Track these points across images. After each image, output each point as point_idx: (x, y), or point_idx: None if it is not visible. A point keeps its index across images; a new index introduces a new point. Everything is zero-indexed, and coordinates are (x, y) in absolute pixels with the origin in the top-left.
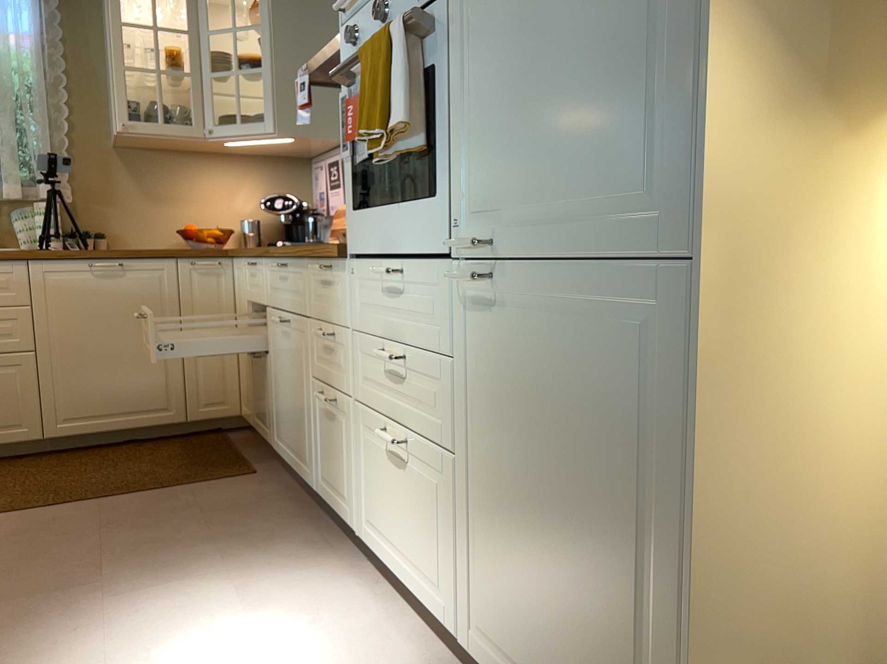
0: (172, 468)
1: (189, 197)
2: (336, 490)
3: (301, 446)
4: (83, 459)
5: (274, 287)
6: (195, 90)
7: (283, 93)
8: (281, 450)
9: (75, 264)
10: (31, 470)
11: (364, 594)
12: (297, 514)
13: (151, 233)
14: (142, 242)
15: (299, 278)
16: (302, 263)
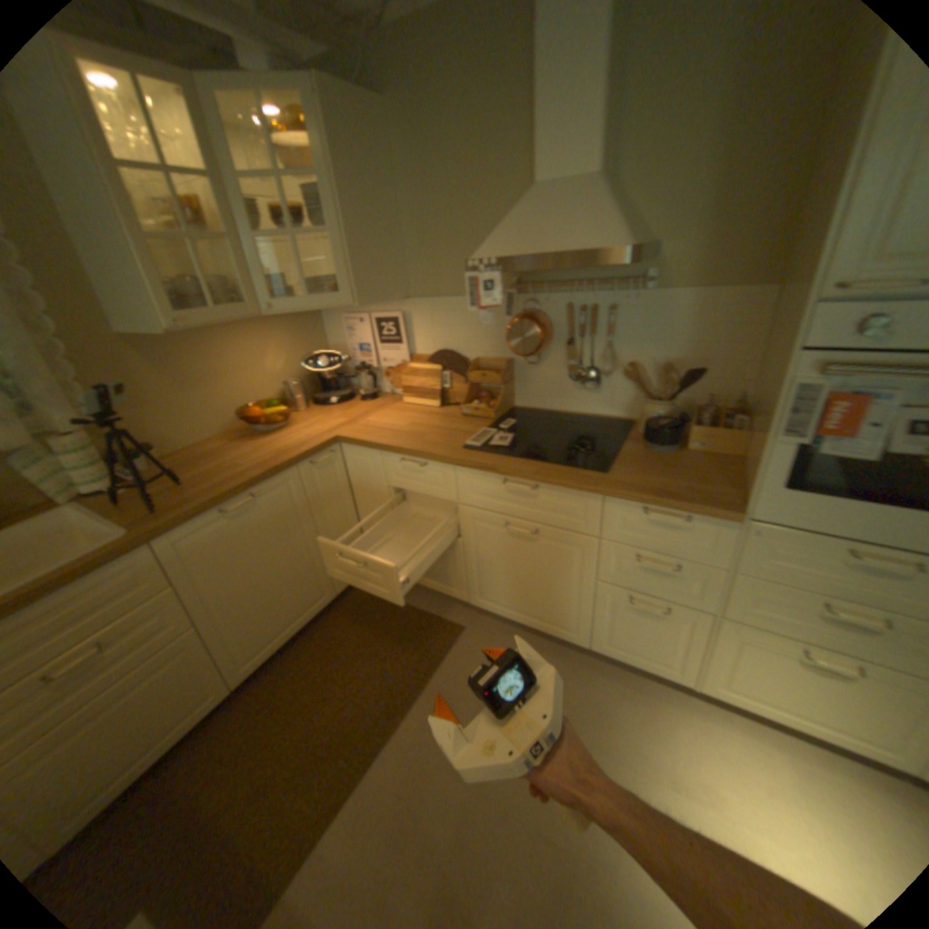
0: (389, 656)
1: (225, 373)
2: (646, 658)
3: (557, 618)
4: (284, 686)
5: (489, 495)
6: (225, 253)
7: (357, 260)
8: (495, 610)
9: (208, 518)
10: (251, 731)
11: (731, 732)
12: (566, 665)
13: (199, 424)
14: (193, 437)
15: (574, 504)
16: (593, 496)
